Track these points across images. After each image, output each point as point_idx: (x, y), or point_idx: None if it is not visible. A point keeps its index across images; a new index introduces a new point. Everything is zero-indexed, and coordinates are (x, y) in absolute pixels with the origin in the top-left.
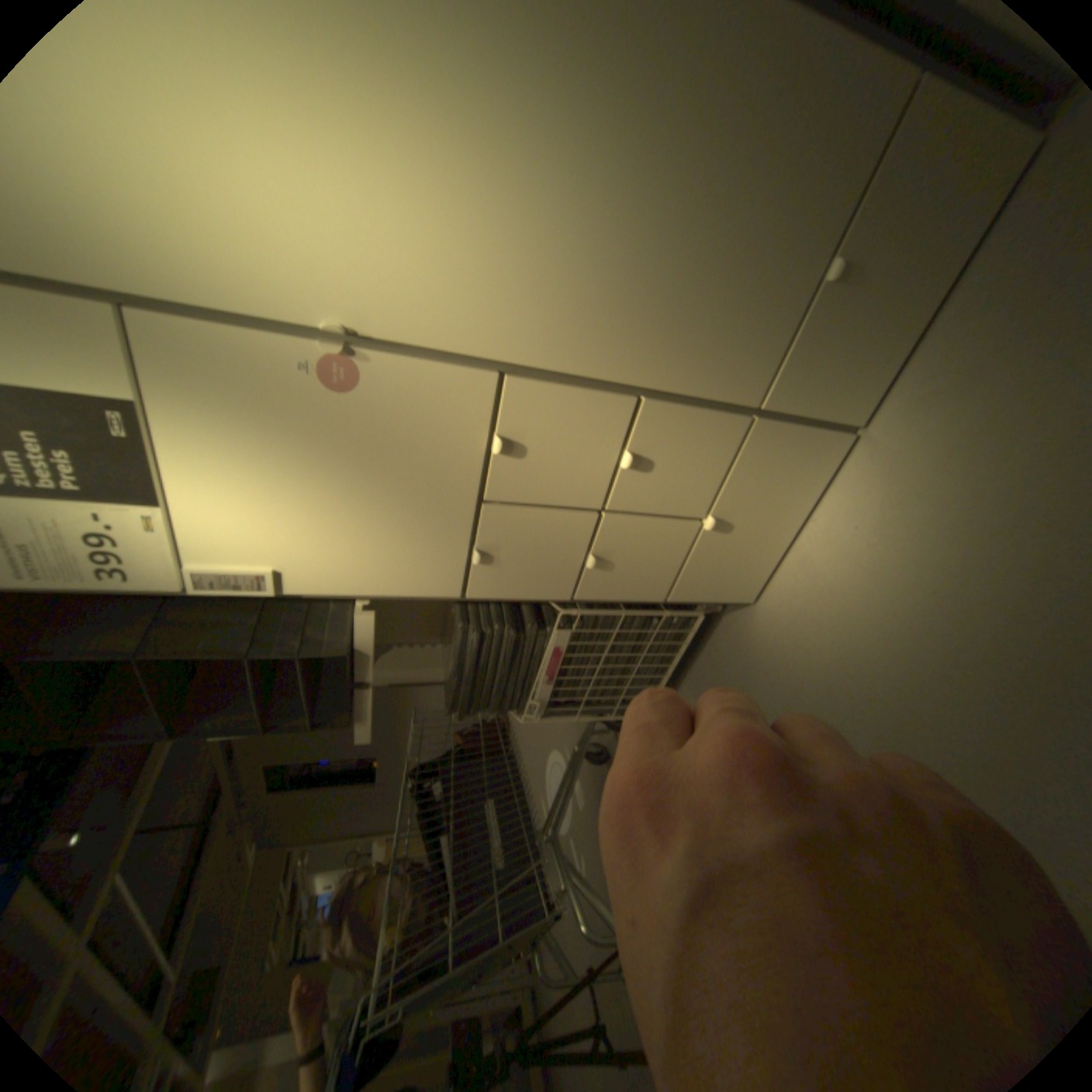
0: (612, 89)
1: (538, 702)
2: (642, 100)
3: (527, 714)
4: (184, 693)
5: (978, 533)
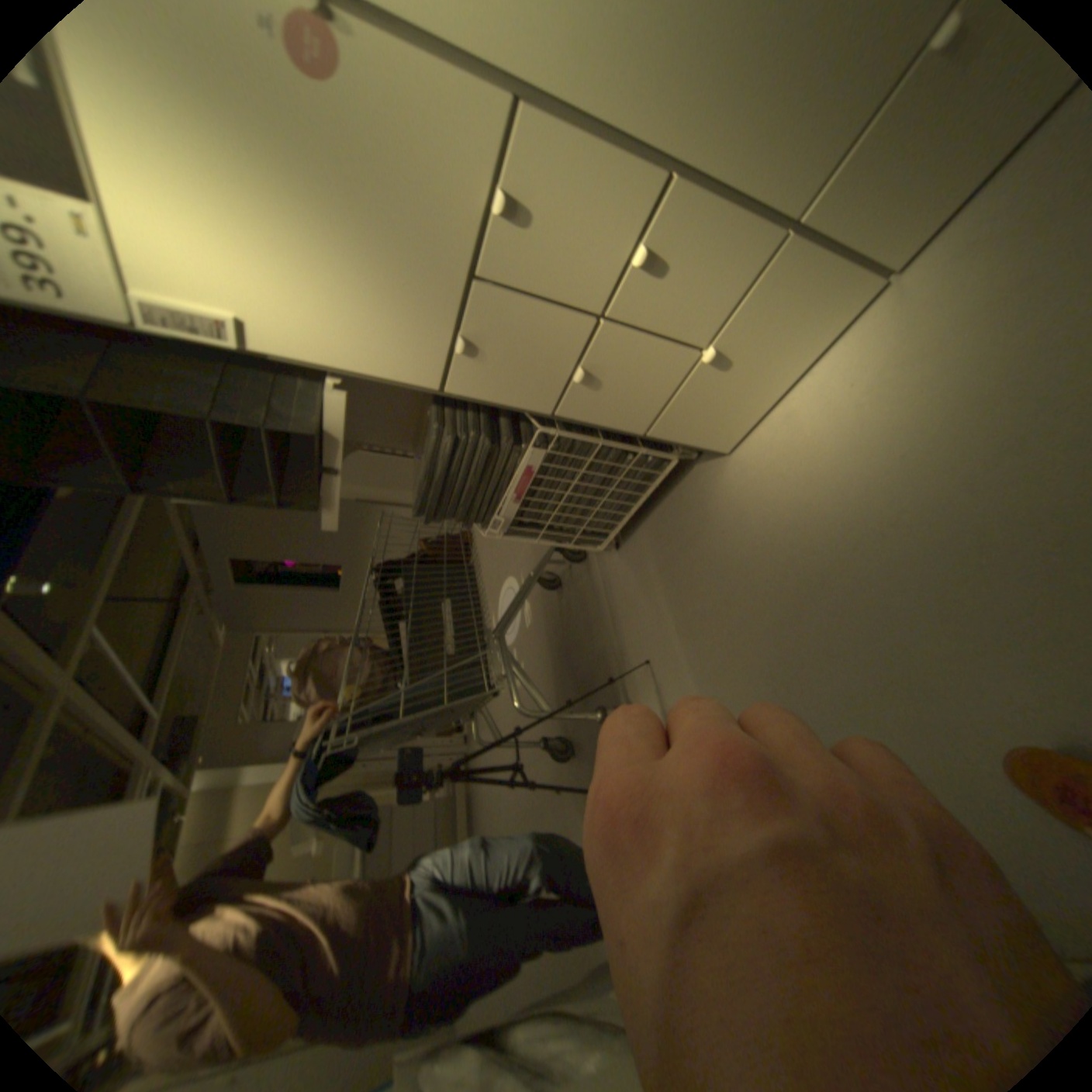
0: None
1: (503, 518)
2: None
3: (491, 528)
4: (143, 447)
5: (966, 401)
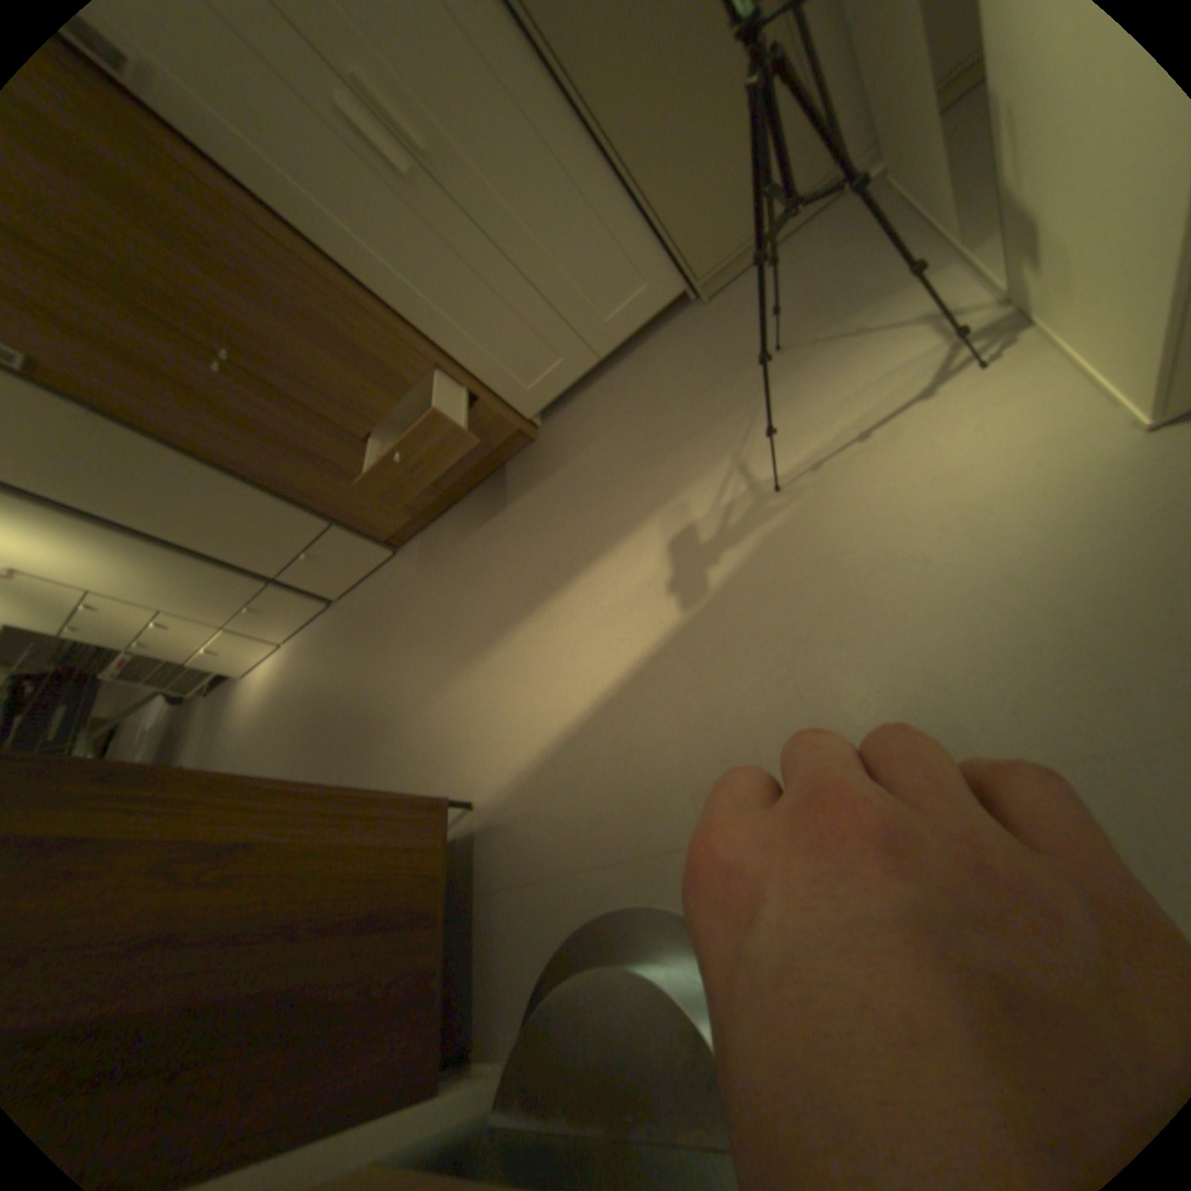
0: (136, 561)
1: (110, 675)
2: (149, 566)
3: (104, 676)
4: None
5: (265, 701)
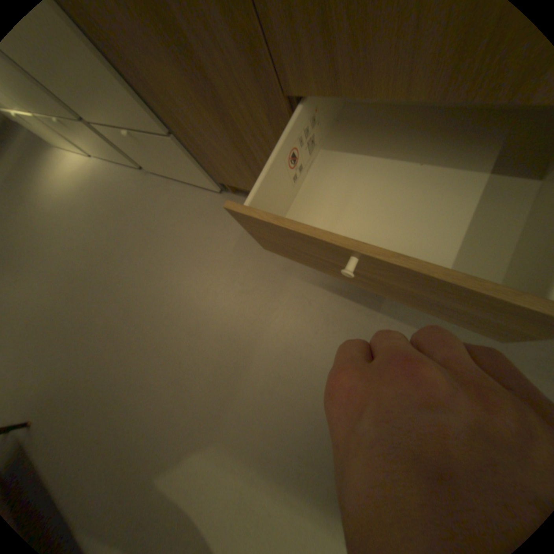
0: None
1: None
2: None
3: None
4: None
5: (59, 197)
